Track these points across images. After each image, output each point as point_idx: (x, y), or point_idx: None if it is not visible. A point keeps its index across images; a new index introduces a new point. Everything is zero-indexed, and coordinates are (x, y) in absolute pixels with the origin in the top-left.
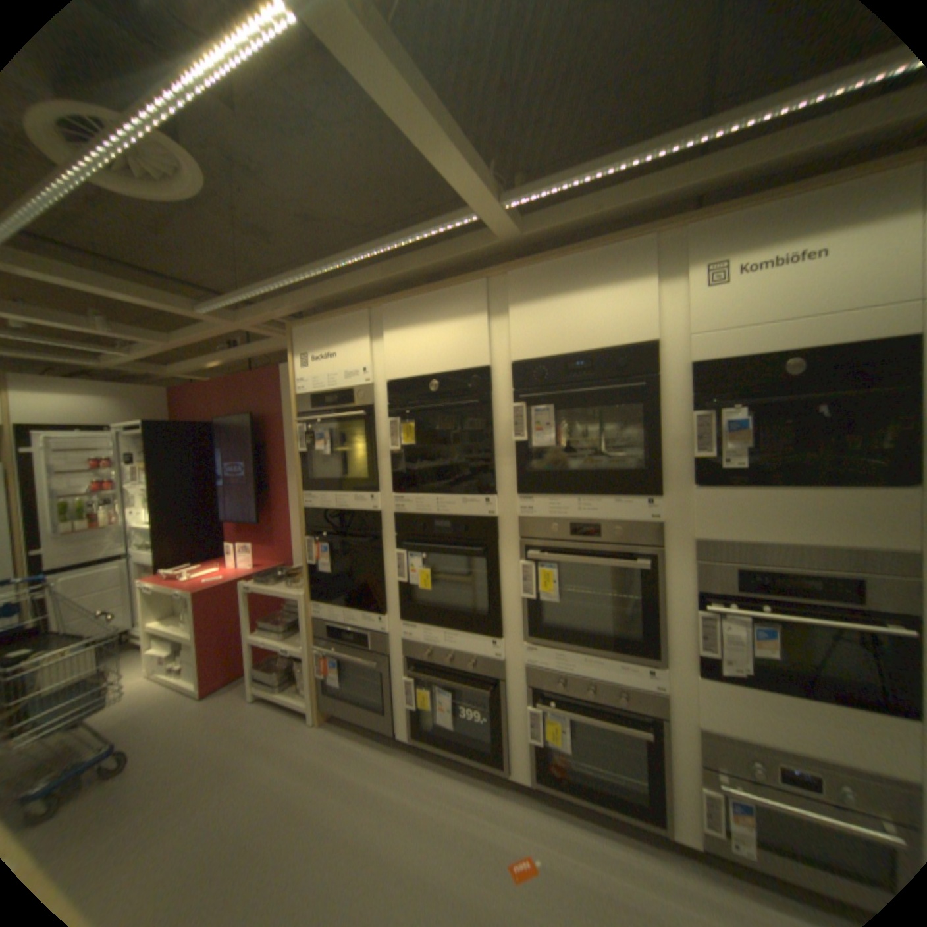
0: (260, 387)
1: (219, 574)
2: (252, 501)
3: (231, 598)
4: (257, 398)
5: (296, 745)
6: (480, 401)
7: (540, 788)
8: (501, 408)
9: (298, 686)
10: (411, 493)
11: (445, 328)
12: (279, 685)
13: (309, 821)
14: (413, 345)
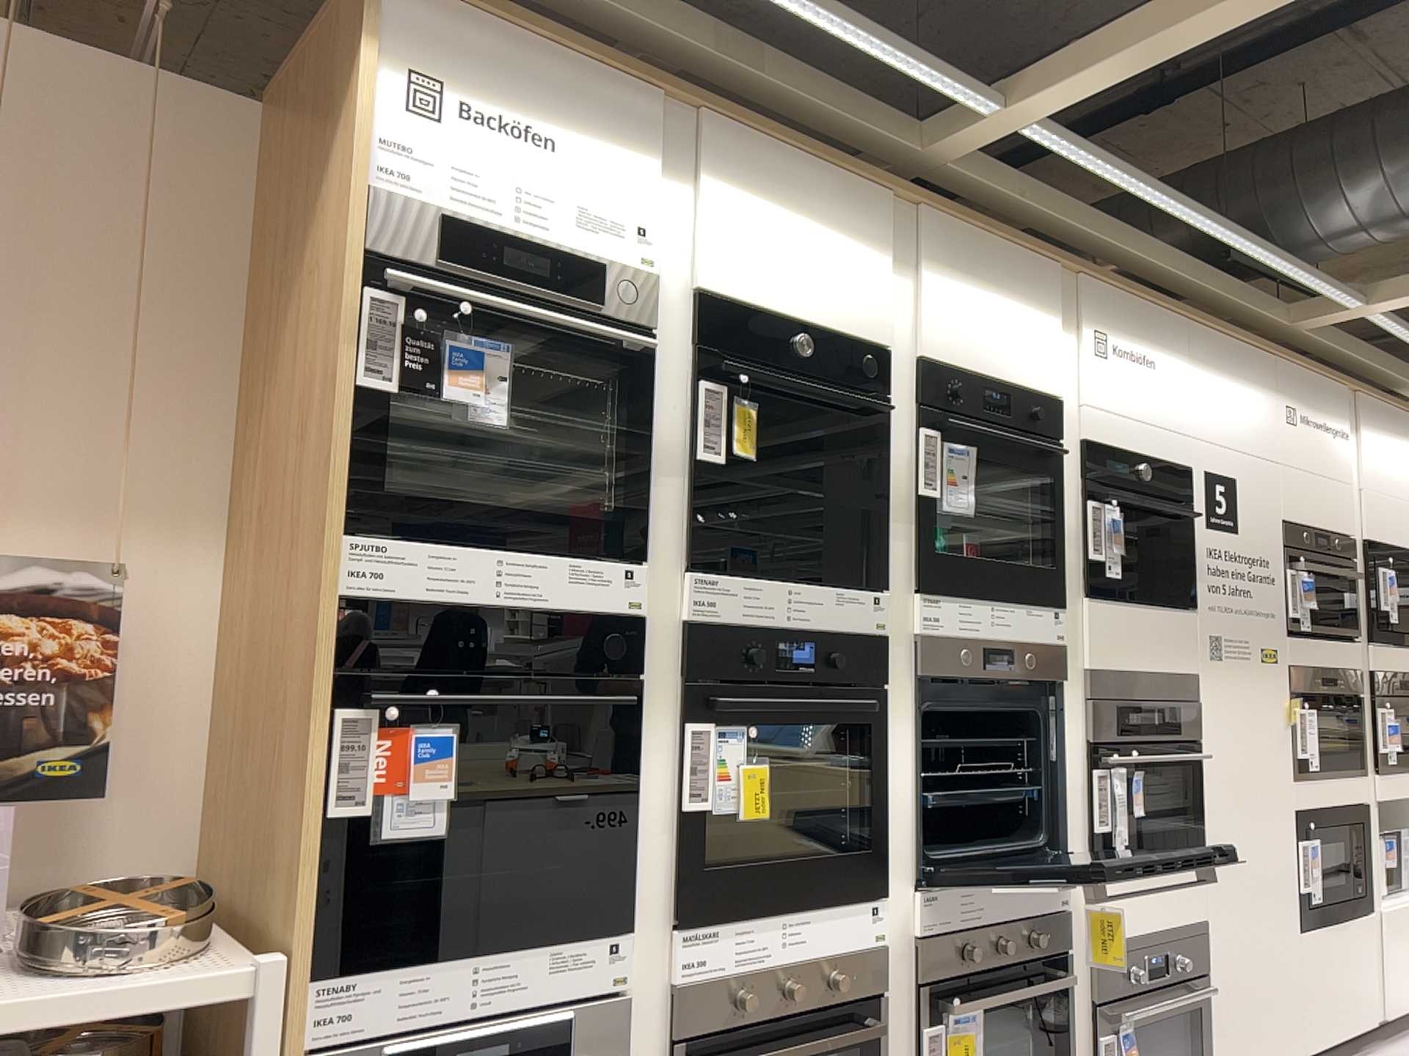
0: None
1: None
2: None
3: None
4: None
5: None
6: (881, 409)
7: None
8: (896, 432)
9: None
10: (730, 568)
11: (823, 252)
12: None
13: None
14: (765, 252)
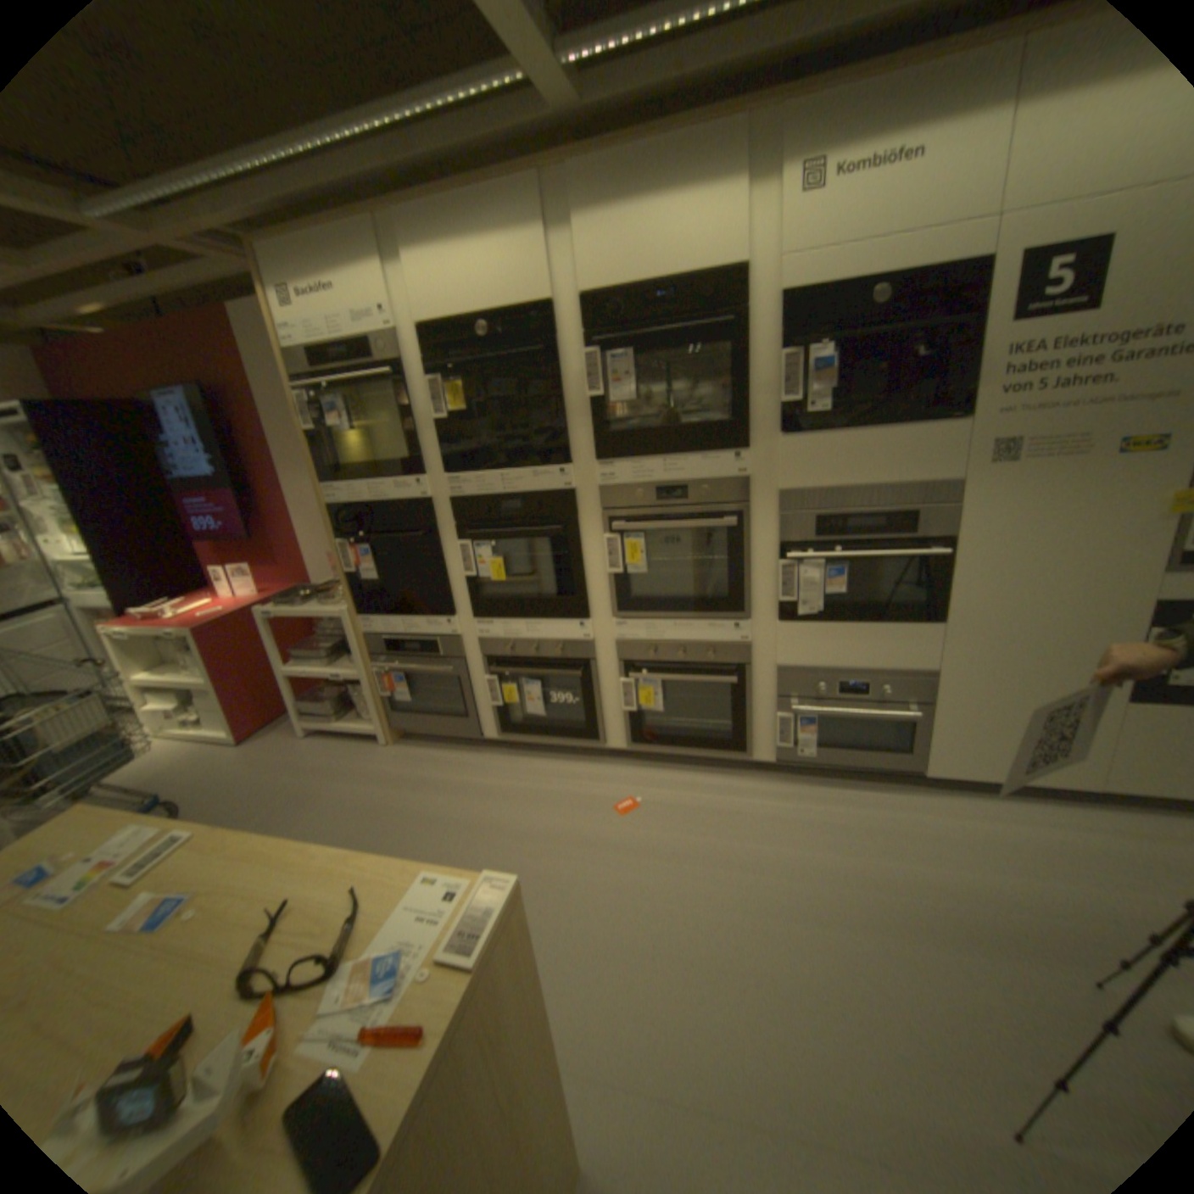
0: (198, 341)
1: (213, 607)
2: (232, 510)
3: (241, 632)
4: (198, 360)
5: (372, 765)
6: (543, 349)
7: (634, 747)
8: (569, 357)
9: (359, 710)
10: (467, 473)
11: (486, 247)
12: (333, 715)
13: (410, 817)
14: (445, 272)
